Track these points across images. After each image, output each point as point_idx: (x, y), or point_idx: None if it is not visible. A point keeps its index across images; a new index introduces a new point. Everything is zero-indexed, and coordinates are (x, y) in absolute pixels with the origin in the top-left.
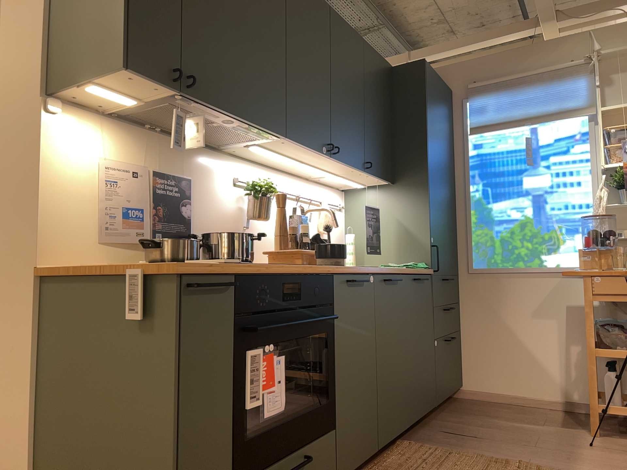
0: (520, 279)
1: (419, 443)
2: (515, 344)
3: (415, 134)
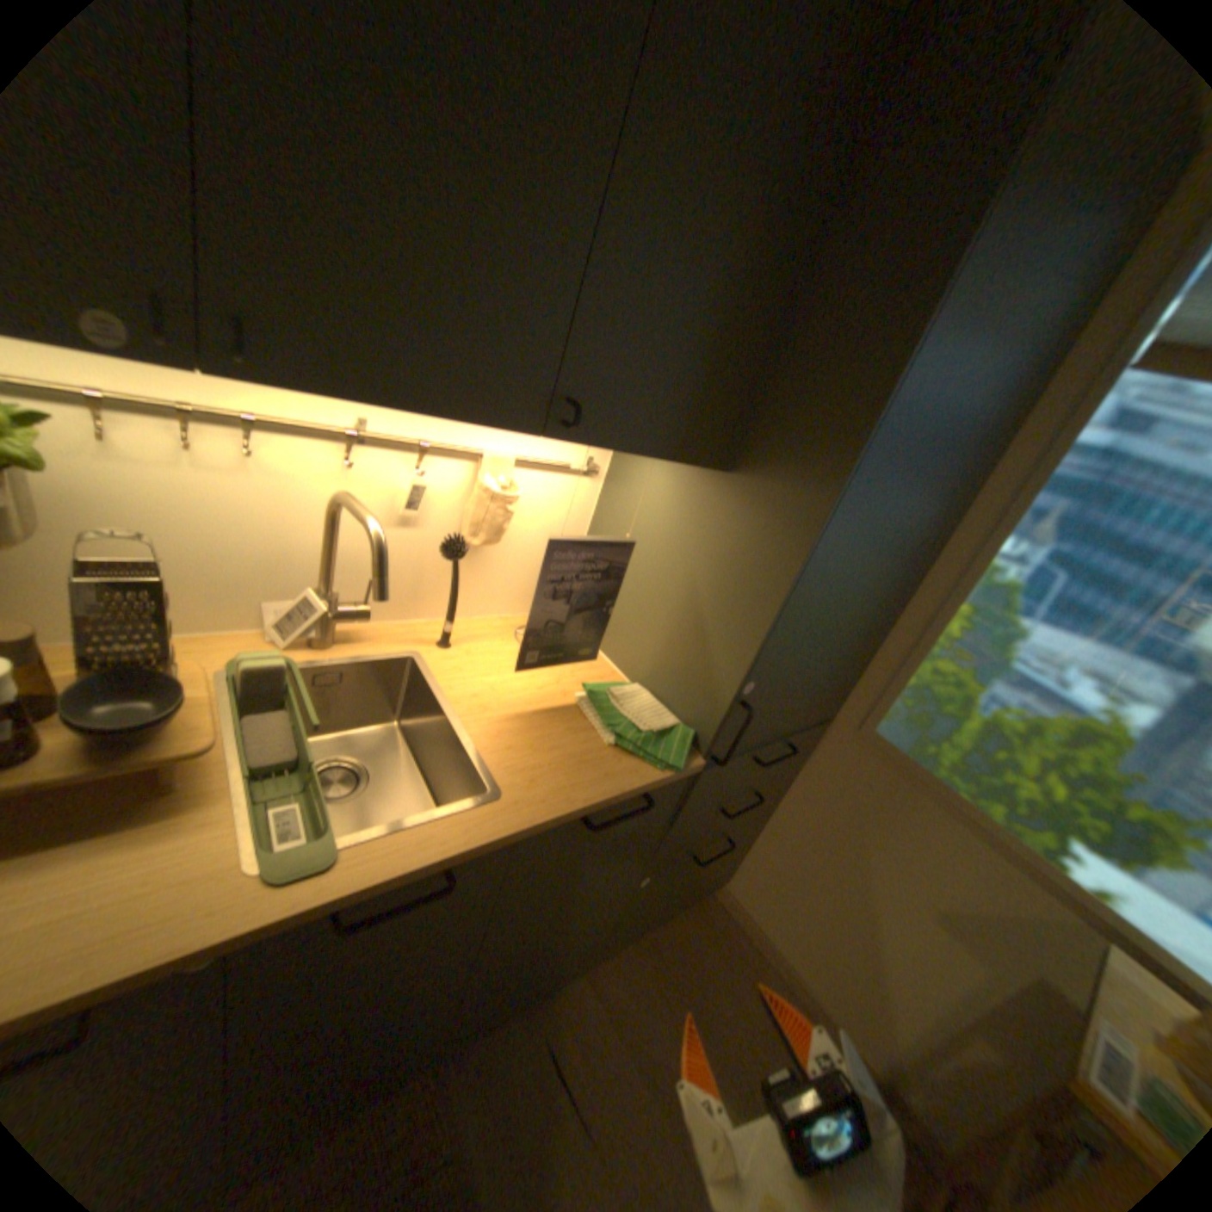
0: (971, 835)
1: (451, 1092)
2: (862, 923)
3: (883, 318)
